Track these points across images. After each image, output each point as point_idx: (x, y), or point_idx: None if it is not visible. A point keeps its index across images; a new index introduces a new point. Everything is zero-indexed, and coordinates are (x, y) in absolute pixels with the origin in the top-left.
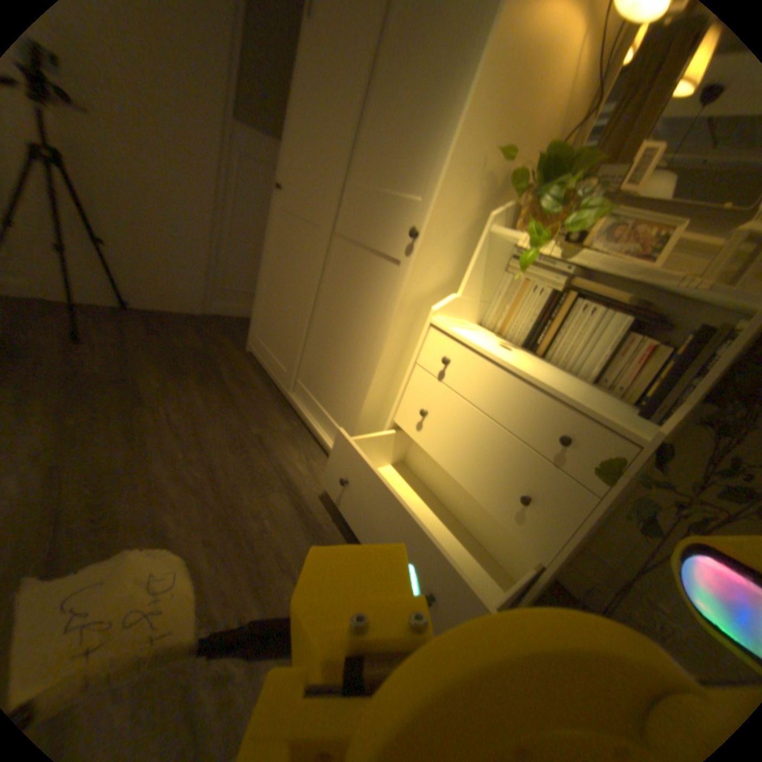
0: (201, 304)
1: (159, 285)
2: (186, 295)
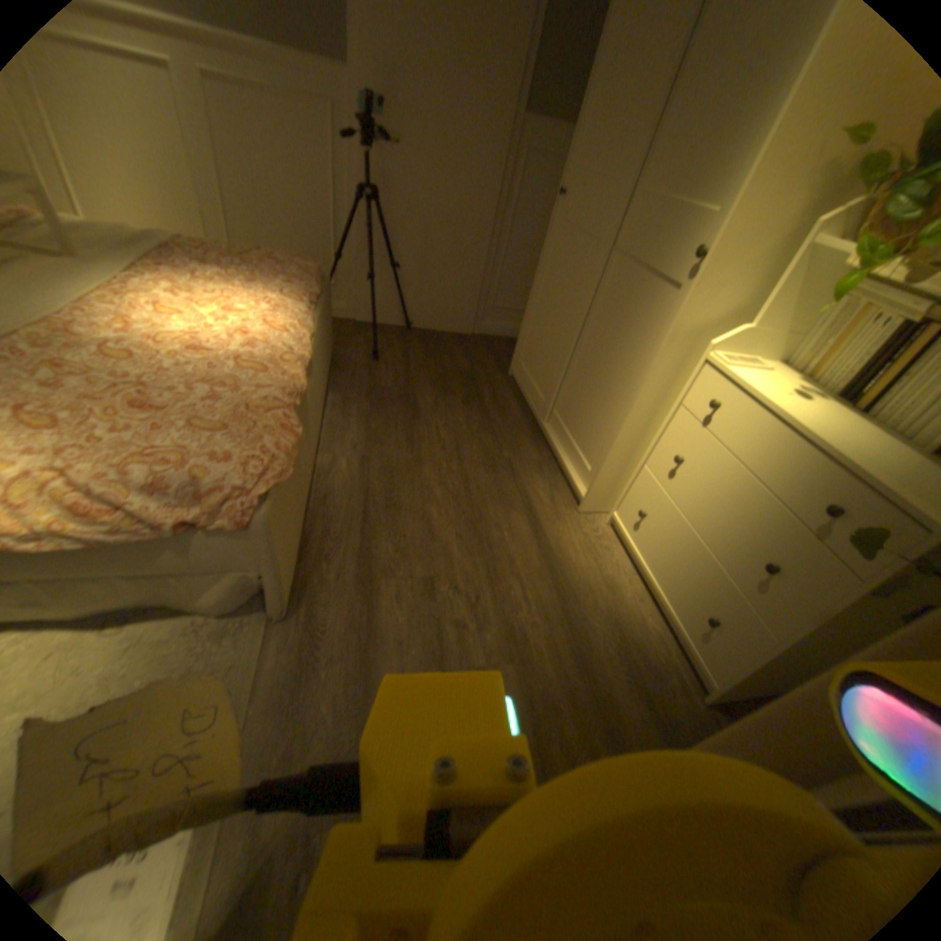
0: (471, 320)
1: (437, 301)
2: (458, 312)
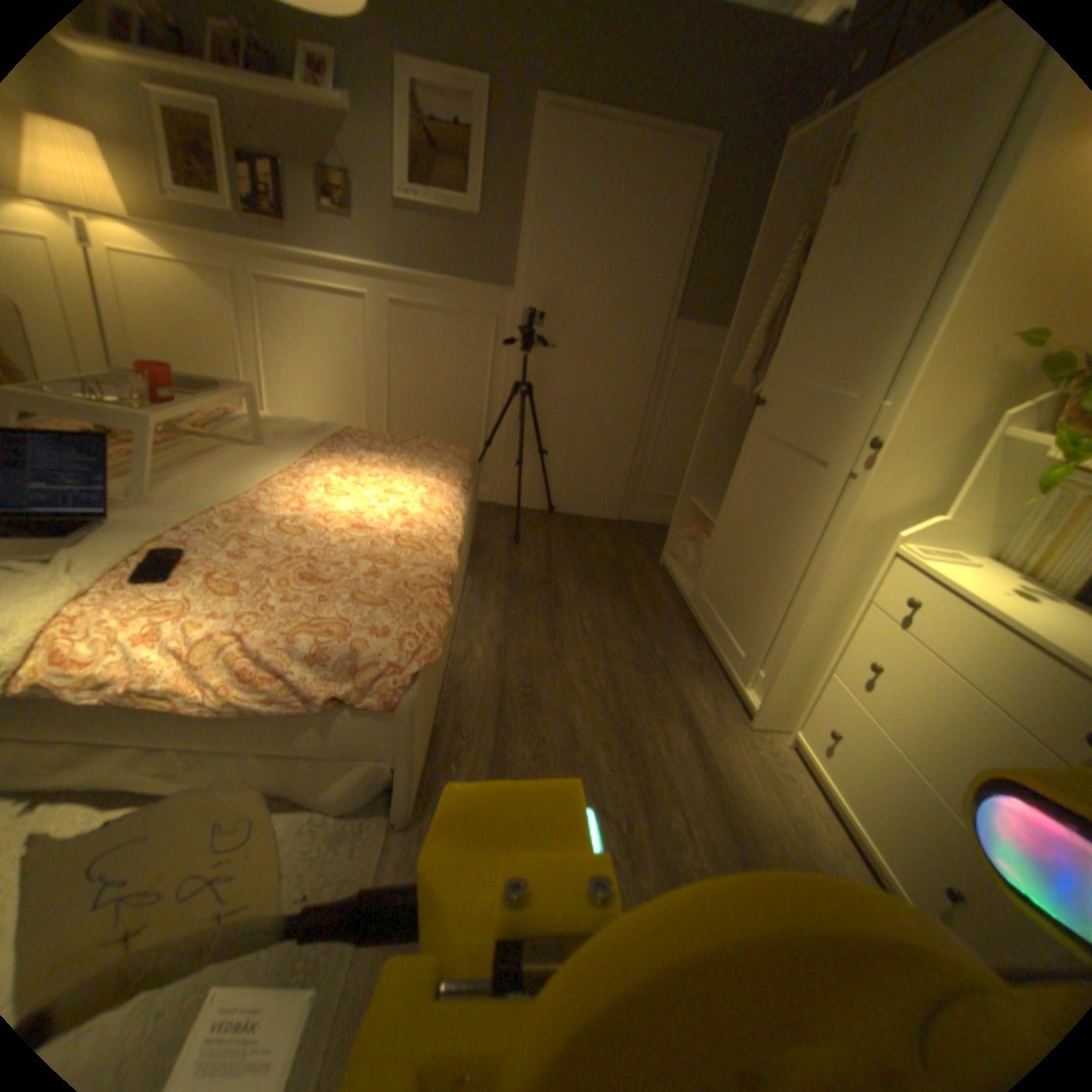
0: (617, 507)
1: (582, 488)
2: (603, 498)
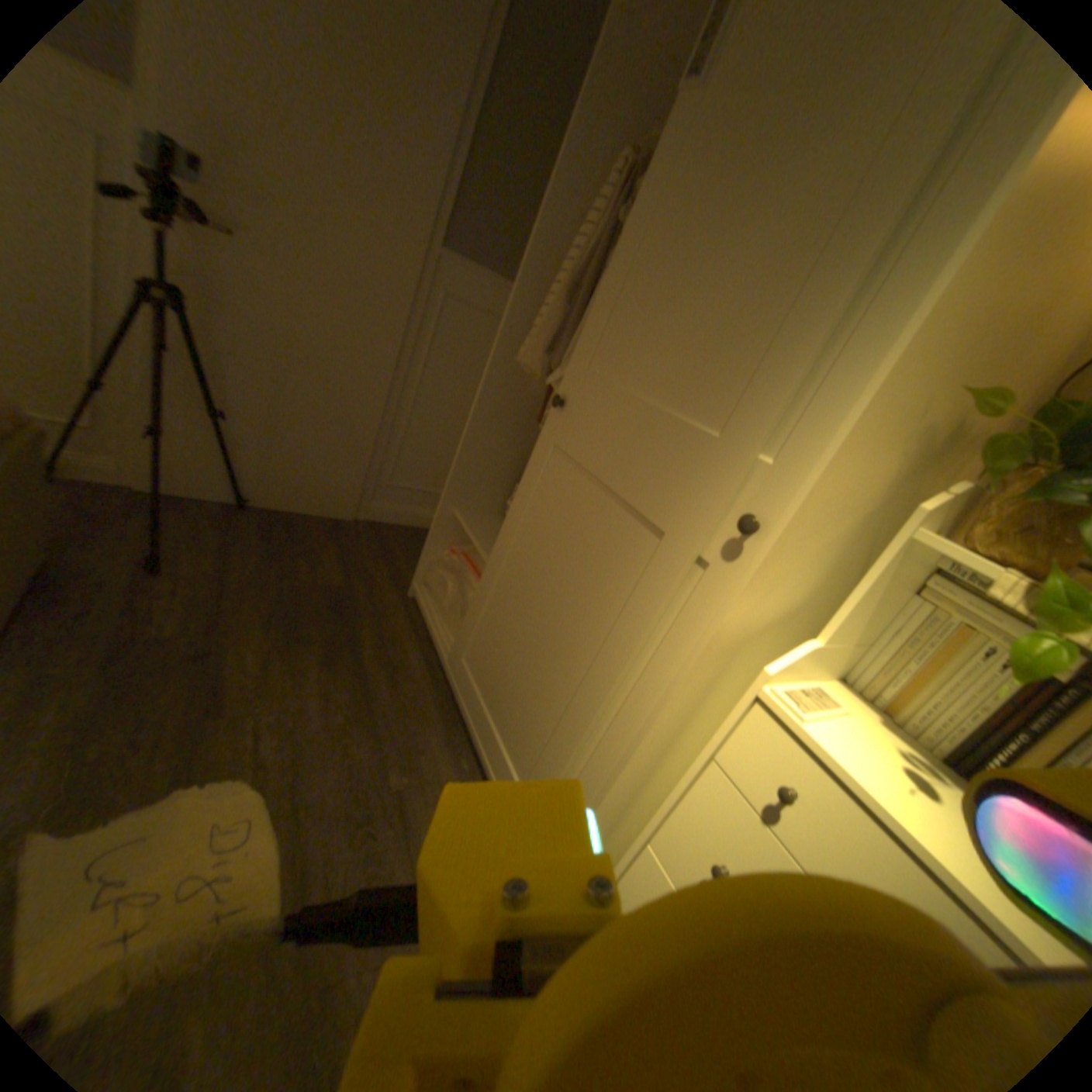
0: (353, 504)
1: (296, 474)
2: (332, 490)
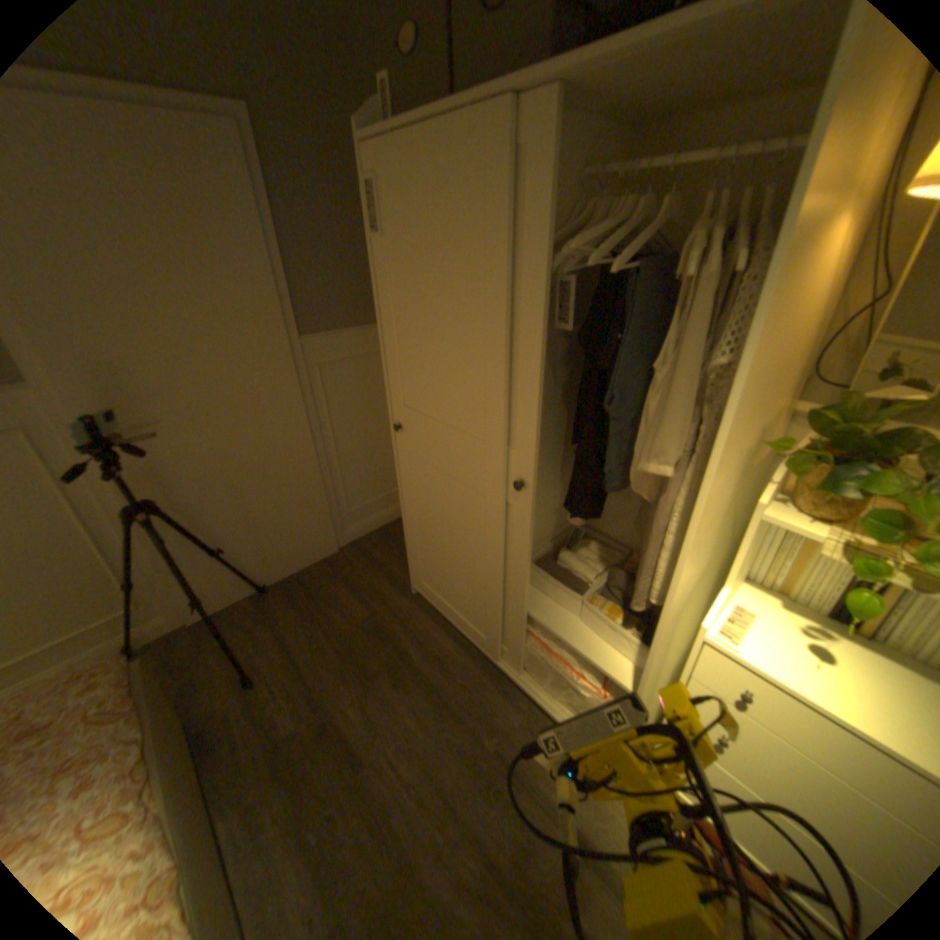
0: (333, 540)
1: (285, 547)
2: (314, 541)
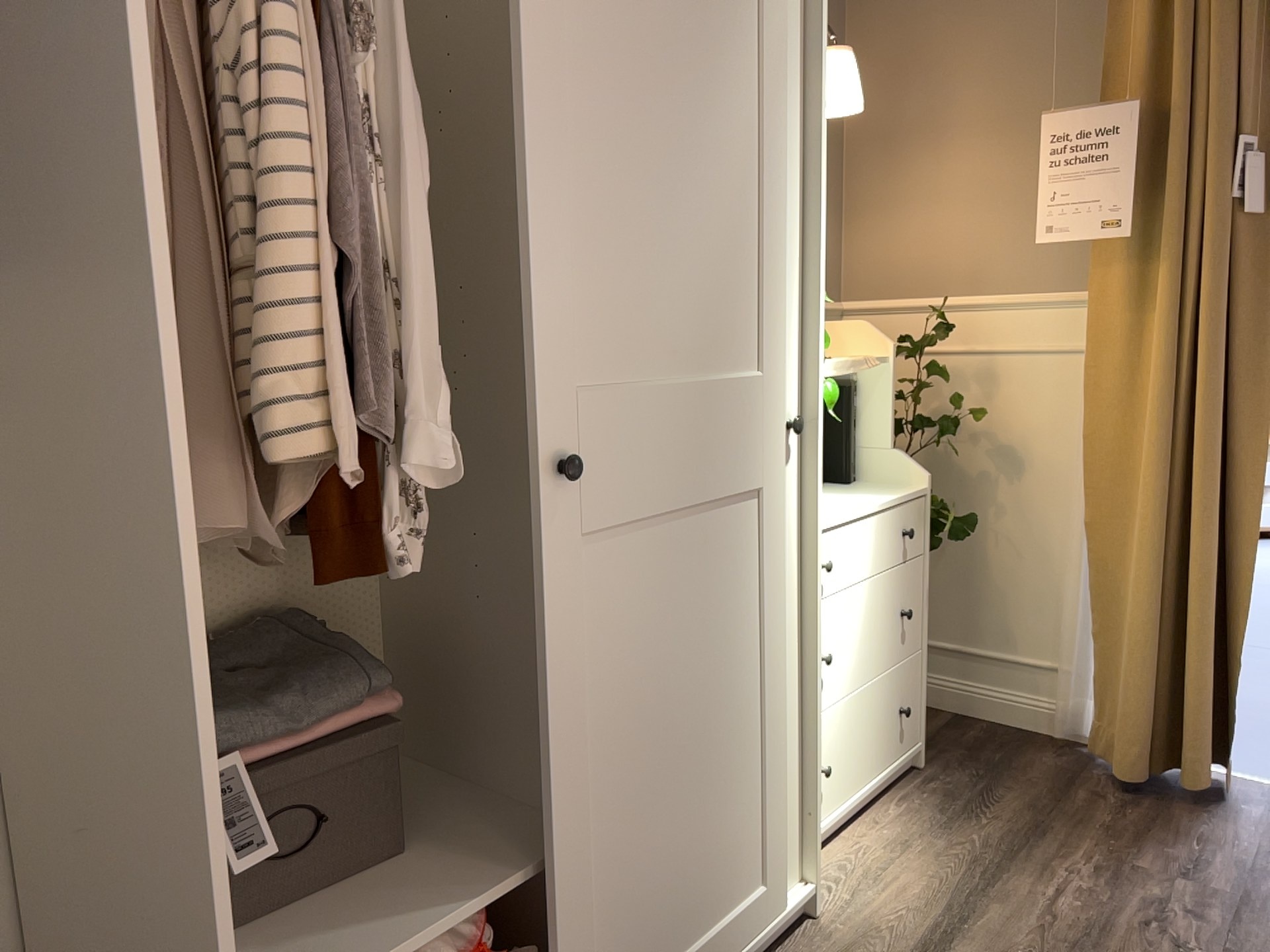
0: None
1: None
2: None
